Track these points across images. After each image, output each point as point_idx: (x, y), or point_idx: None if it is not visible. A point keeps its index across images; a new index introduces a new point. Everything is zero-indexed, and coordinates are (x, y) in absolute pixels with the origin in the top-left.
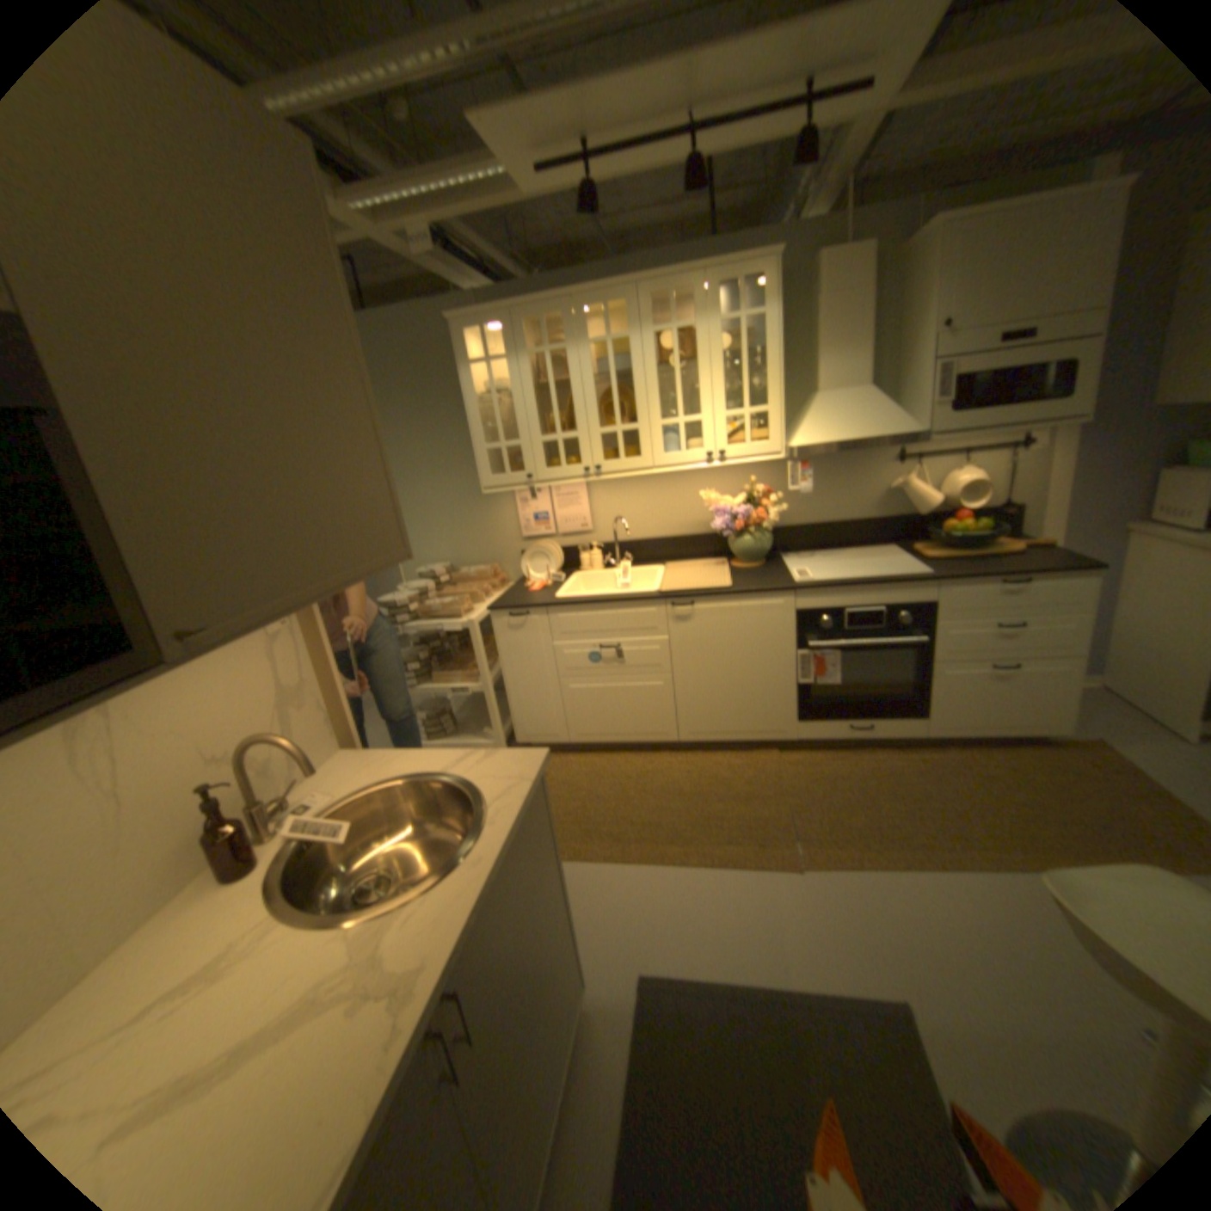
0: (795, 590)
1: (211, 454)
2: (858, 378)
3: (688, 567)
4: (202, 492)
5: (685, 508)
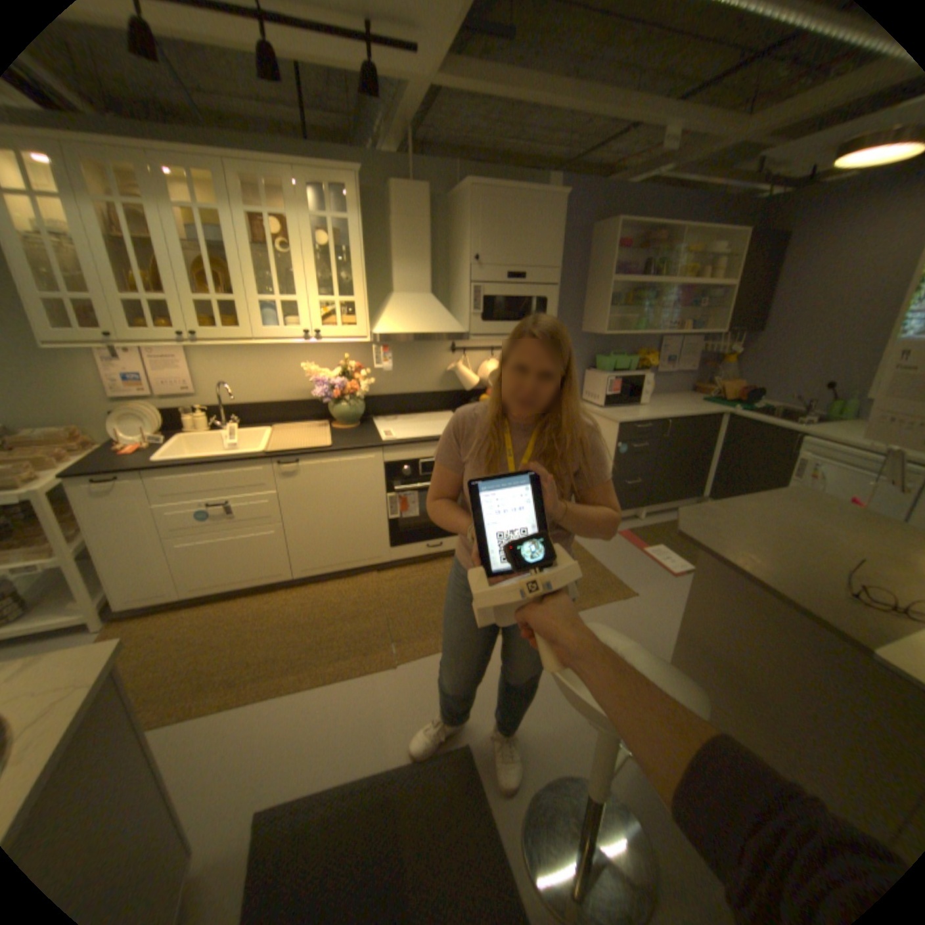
0: (383, 447)
1: None
2: (422, 288)
3: (296, 429)
4: None
5: (290, 378)
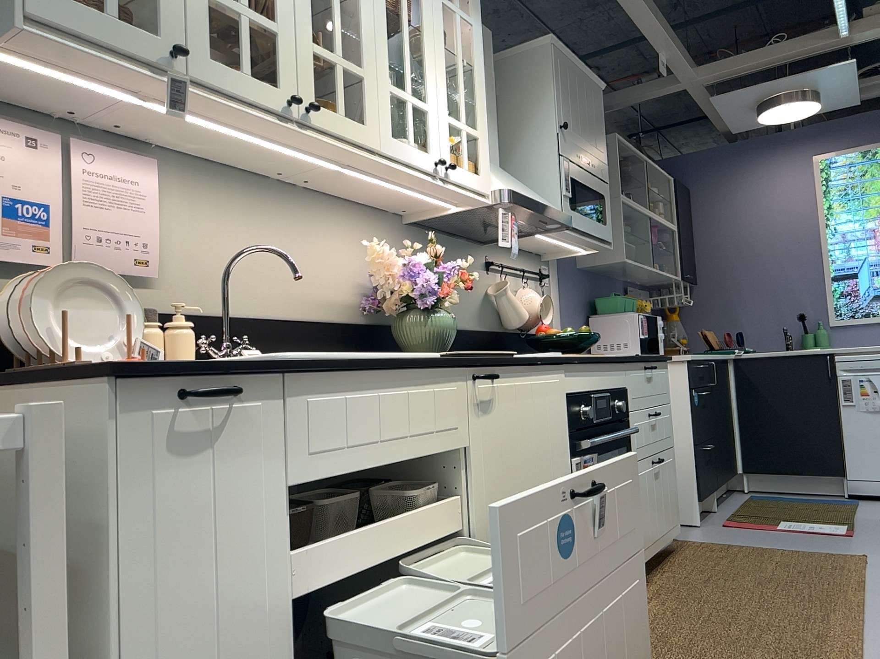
0: (568, 362)
1: None
2: (494, 156)
3: None
4: None
5: (314, 274)
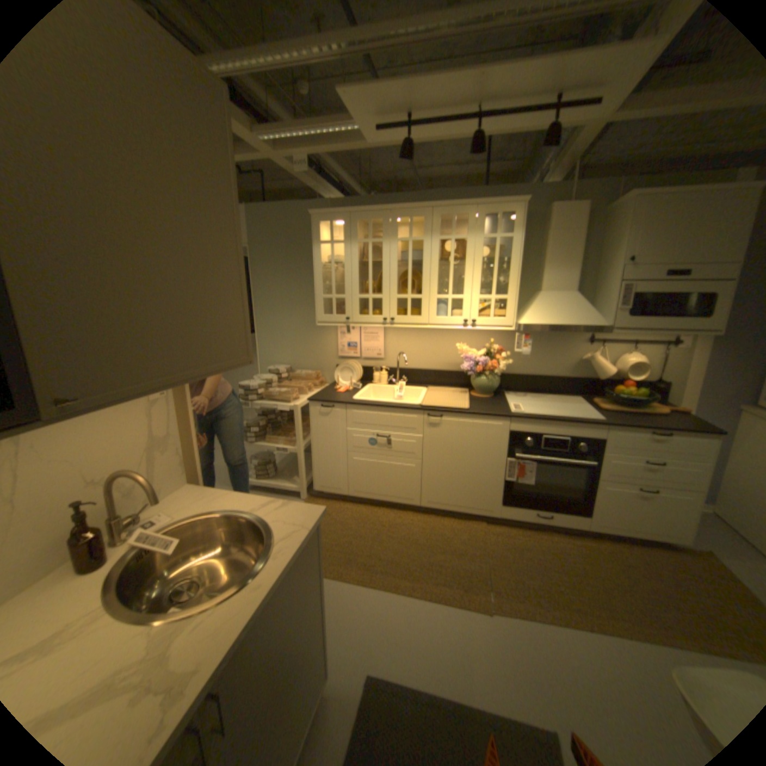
0: (511, 418)
1: (112, 278)
2: (569, 286)
3: (443, 392)
4: (99, 303)
5: (446, 353)
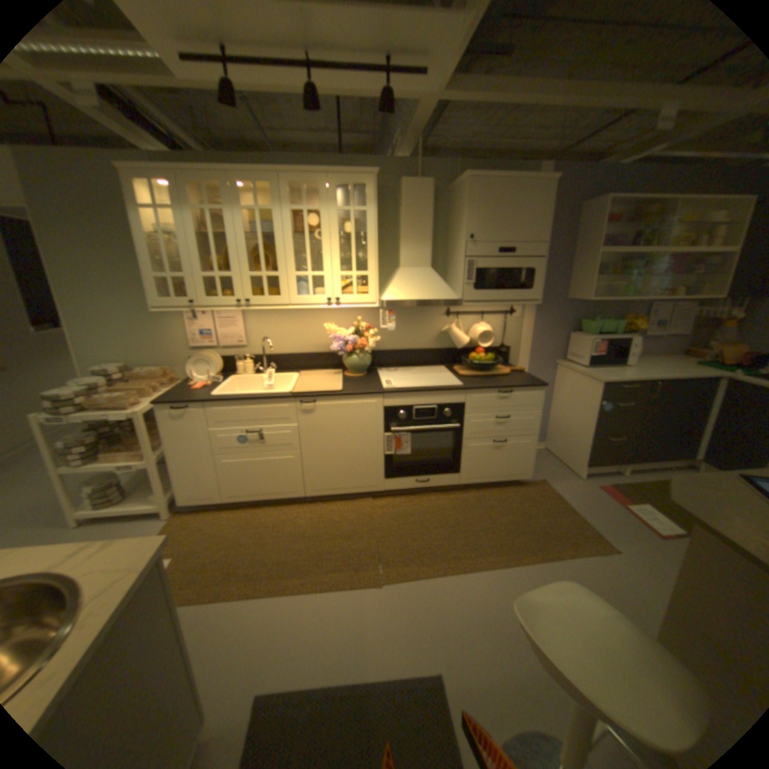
0: (384, 394)
1: None
2: (424, 262)
3: (317, 375)
4: None
5: (316, 335)
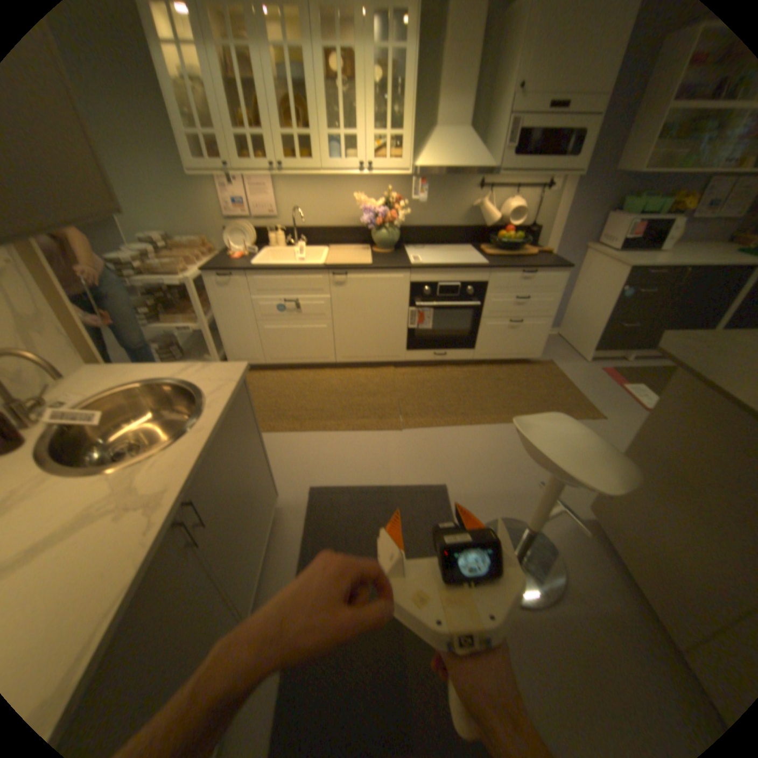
0: (411, 268)
1: None
2: (463, 119)
3: (345, 249)
4: None
5: (344, 205)
